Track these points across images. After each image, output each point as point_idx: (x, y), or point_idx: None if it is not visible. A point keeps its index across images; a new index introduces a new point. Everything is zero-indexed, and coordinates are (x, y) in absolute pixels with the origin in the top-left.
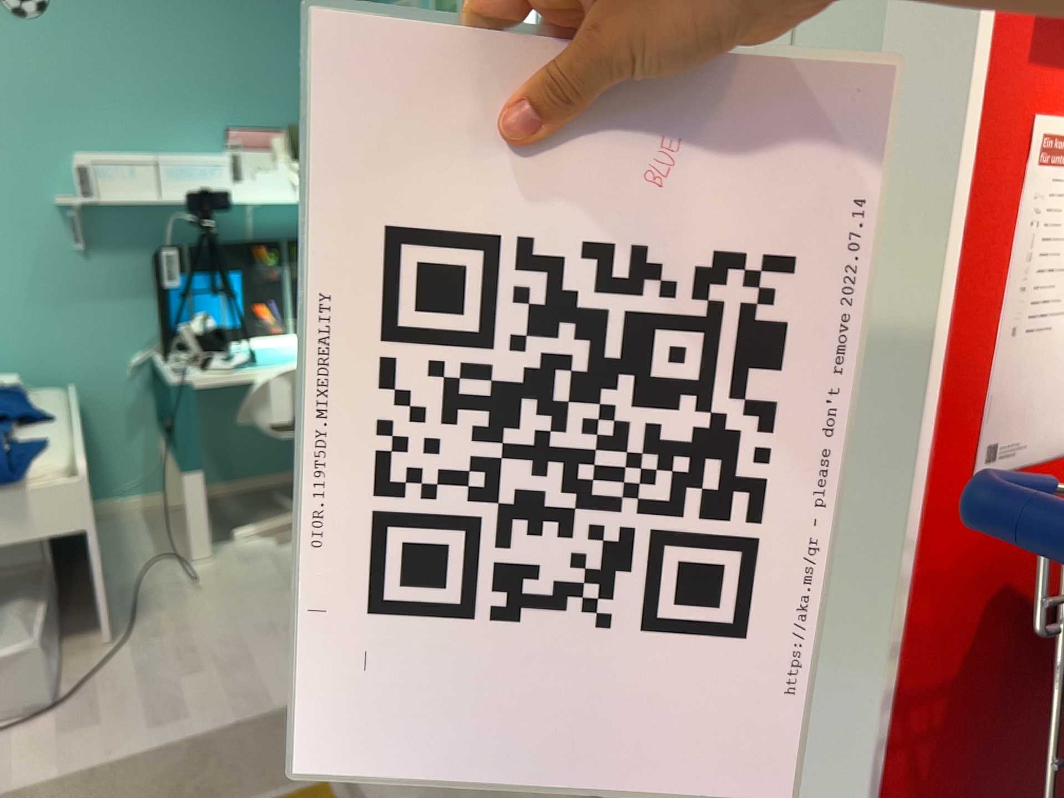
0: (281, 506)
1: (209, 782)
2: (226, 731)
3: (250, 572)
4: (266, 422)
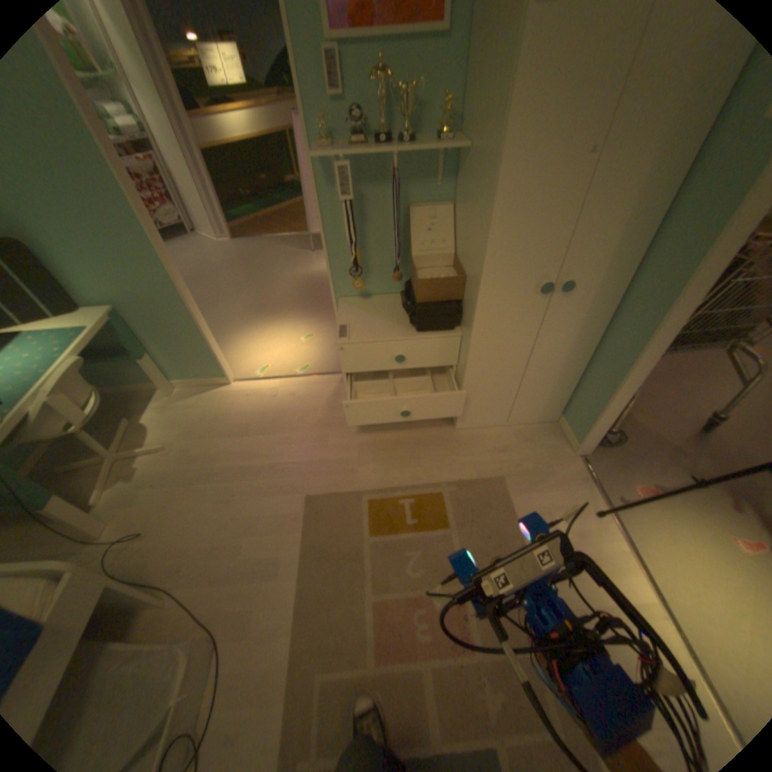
0: (72, 470)
1: (339, 548)
2: (303, 536)
3: (147, 502)
4: (57, 430)
